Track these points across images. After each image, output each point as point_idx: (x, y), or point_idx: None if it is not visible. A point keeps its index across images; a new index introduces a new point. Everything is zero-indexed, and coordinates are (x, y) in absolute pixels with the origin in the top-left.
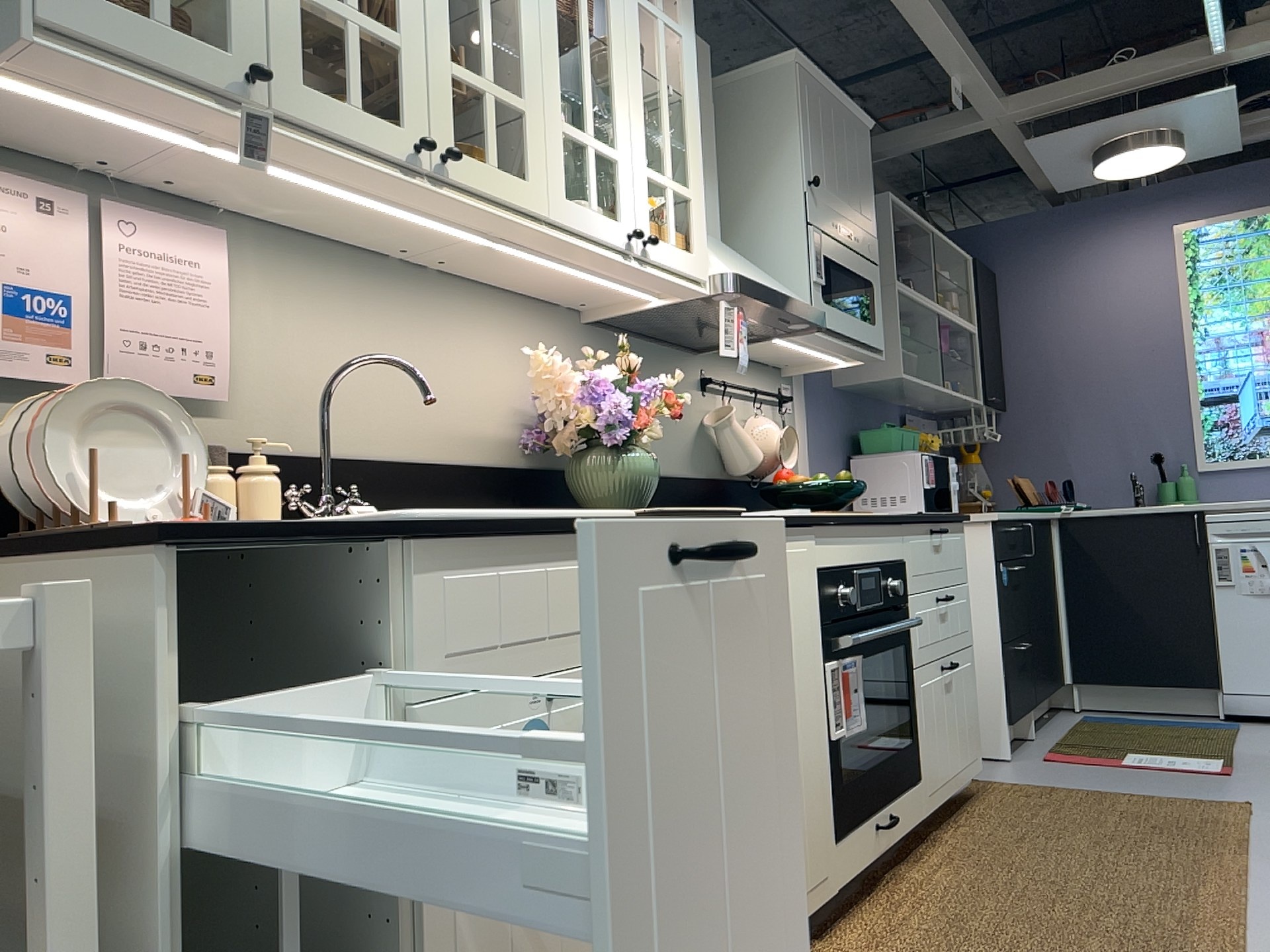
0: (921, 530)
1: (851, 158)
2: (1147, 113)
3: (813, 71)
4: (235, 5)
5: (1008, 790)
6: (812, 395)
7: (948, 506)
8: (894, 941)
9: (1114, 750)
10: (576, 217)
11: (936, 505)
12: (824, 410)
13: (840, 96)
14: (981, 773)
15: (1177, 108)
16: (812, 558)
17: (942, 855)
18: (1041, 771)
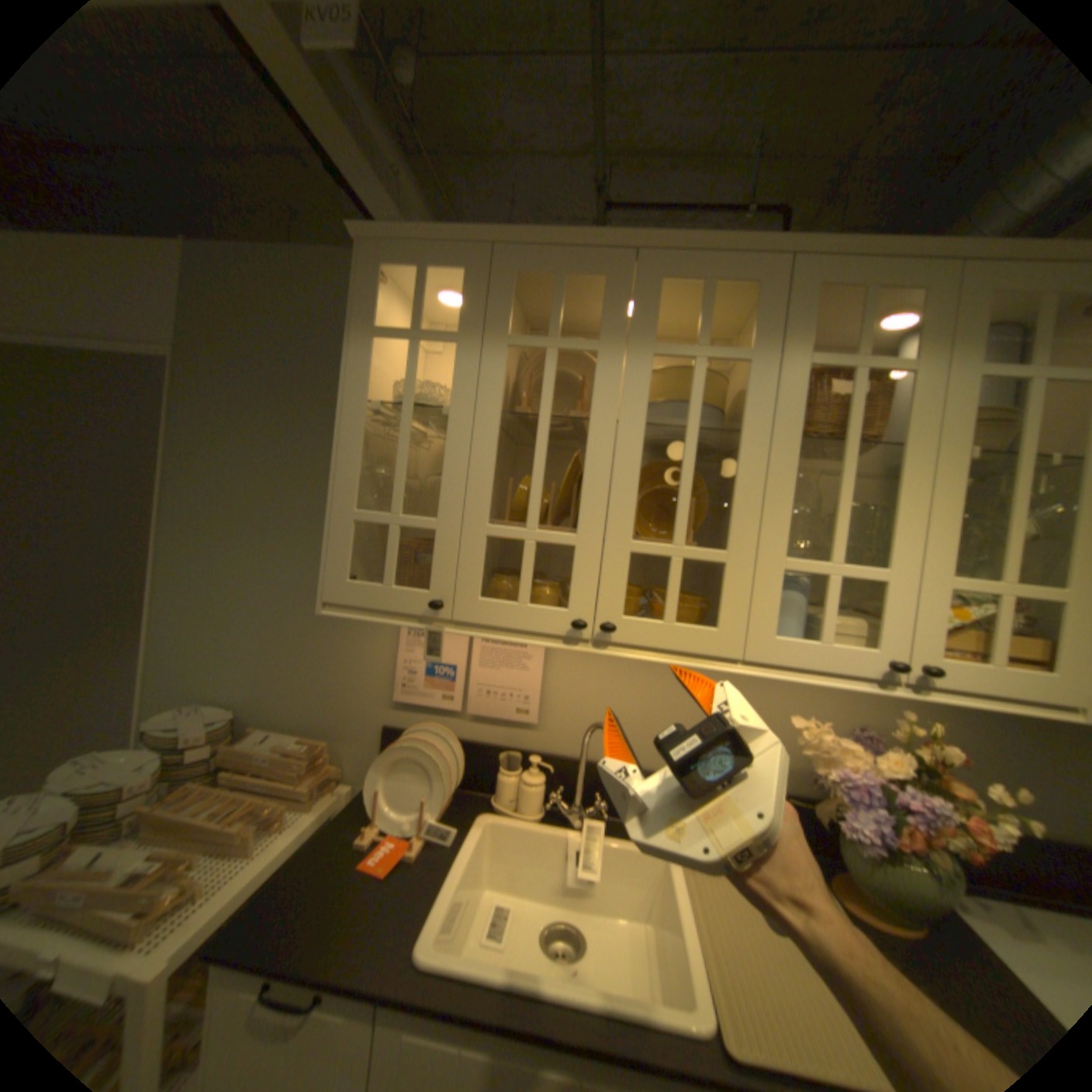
0: None
1: None
2: None
3: None
4: (437, 557)
5: None
6: None
7: None
8: None
9: None
10: (790, 653)
11: None
12: None
13: None
14: None
15: None
16: None
17: None
18: None
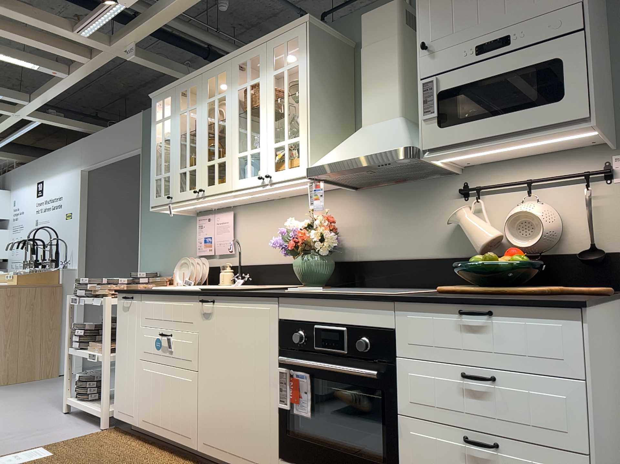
0: (431, 309)
1: None
2: None
3: None
4: (170, 184)
5: None
6: None
7: None
8: None
9: None
10: (240, 183)
11: None
12: None
13: None
14: None
15: None
16: (272, 313)
17: None
18: None
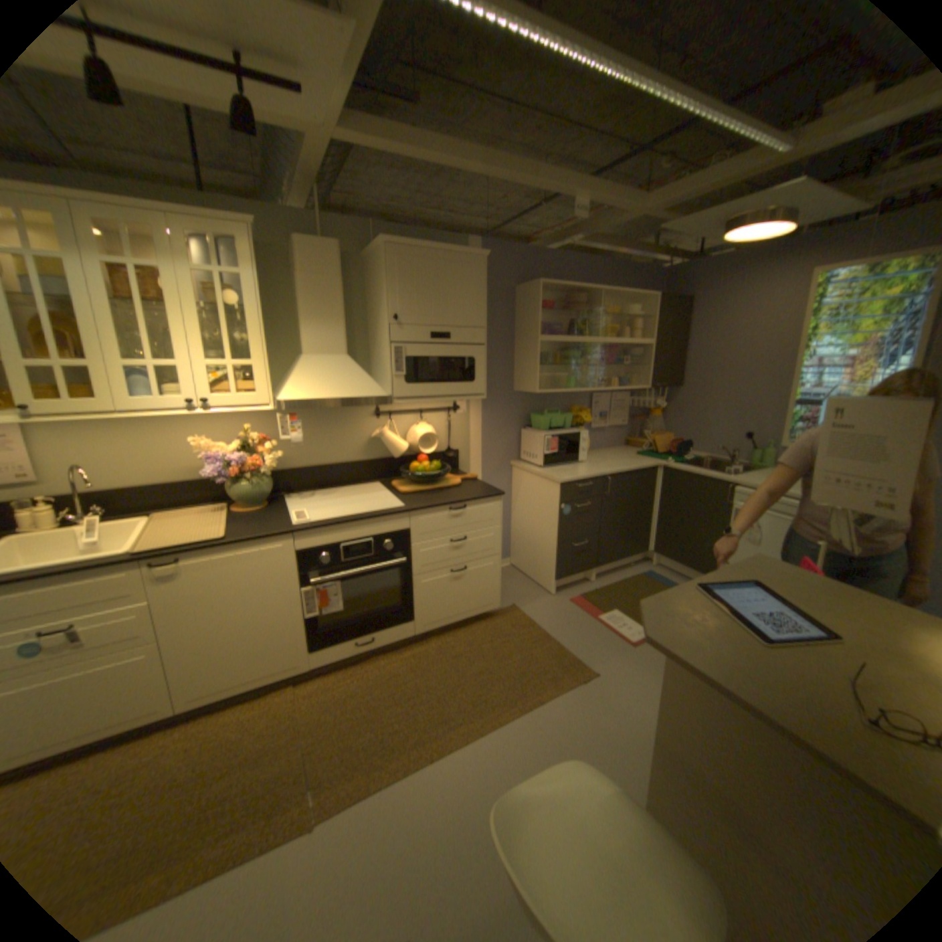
0: (433, 511)
1: (452, 285)
2: (740, 202)
3: (403, 242)
4: None
5: (512, 619)
6: (486, 400)
7: (573, 459)
8: (315, 698)
9: (612, 606)
10: (140, 404)
11: (555, 461)
12: (498, 406)
13: (440, 247)
14: (525, 601)
15: (763, 196)
16: (287, 548)
17: (413, 654)
18: (552, 609)
